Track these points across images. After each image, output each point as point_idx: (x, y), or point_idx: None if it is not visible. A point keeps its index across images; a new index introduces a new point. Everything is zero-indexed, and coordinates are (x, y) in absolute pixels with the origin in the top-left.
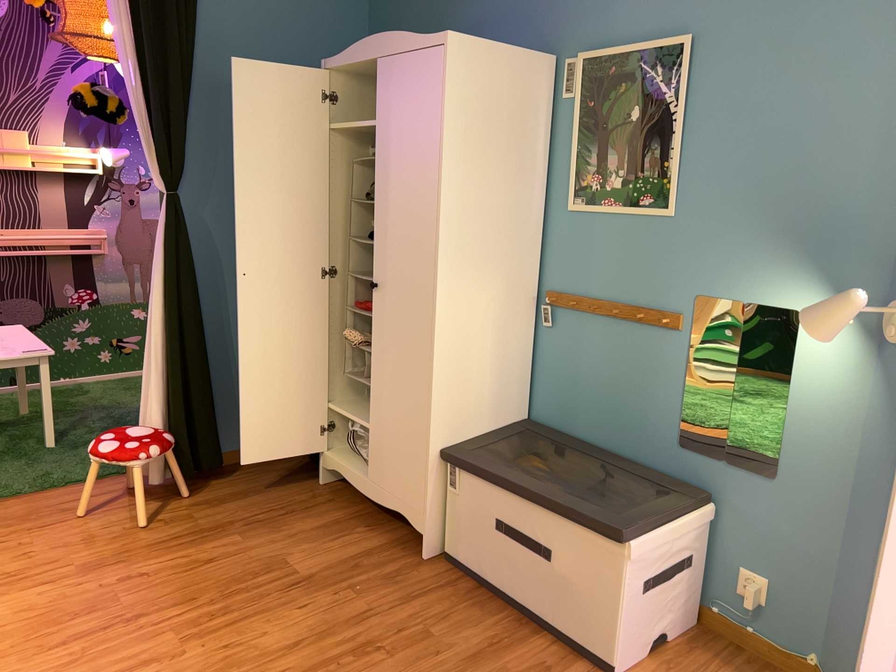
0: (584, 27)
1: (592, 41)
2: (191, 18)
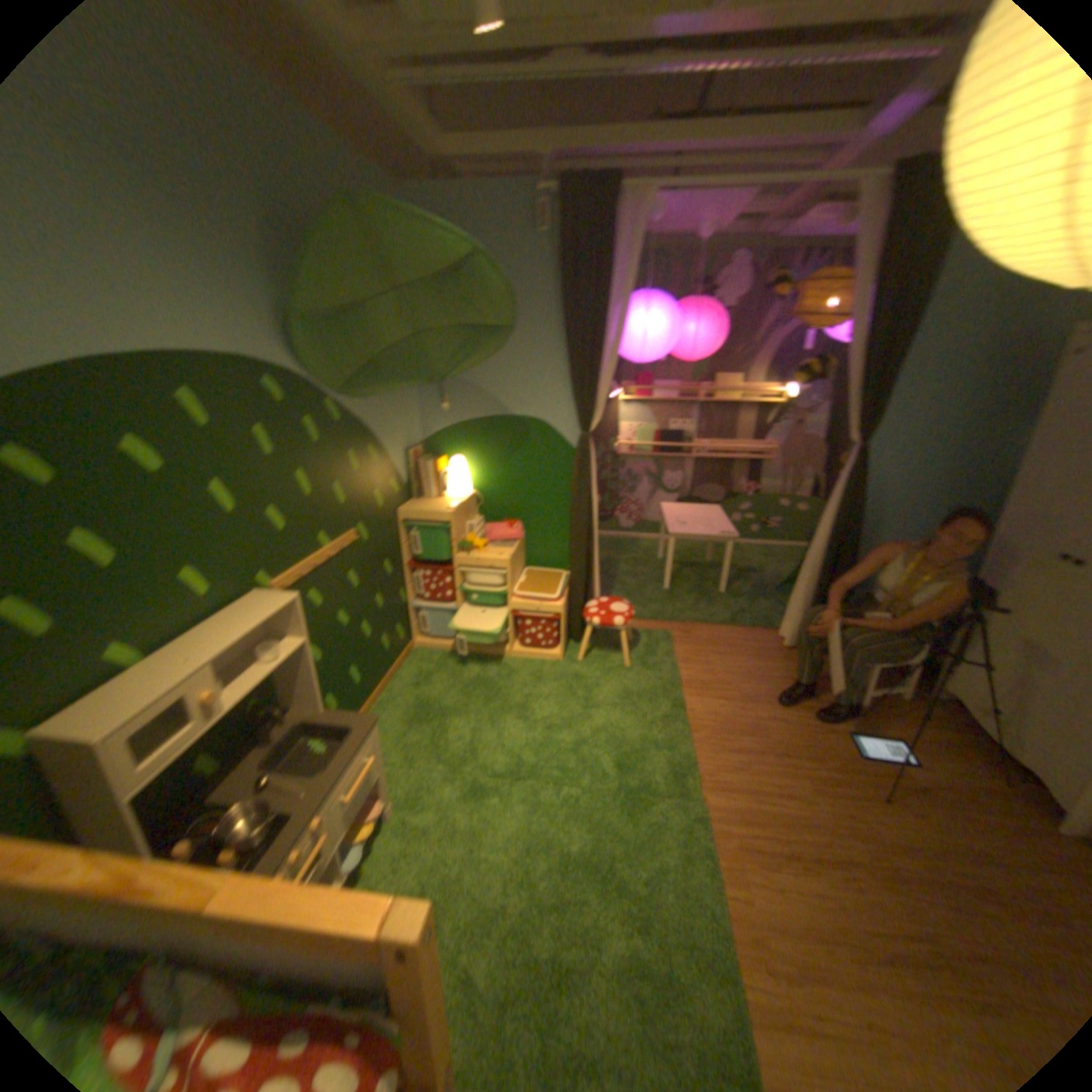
0: None
1: None
2: (923, 298)
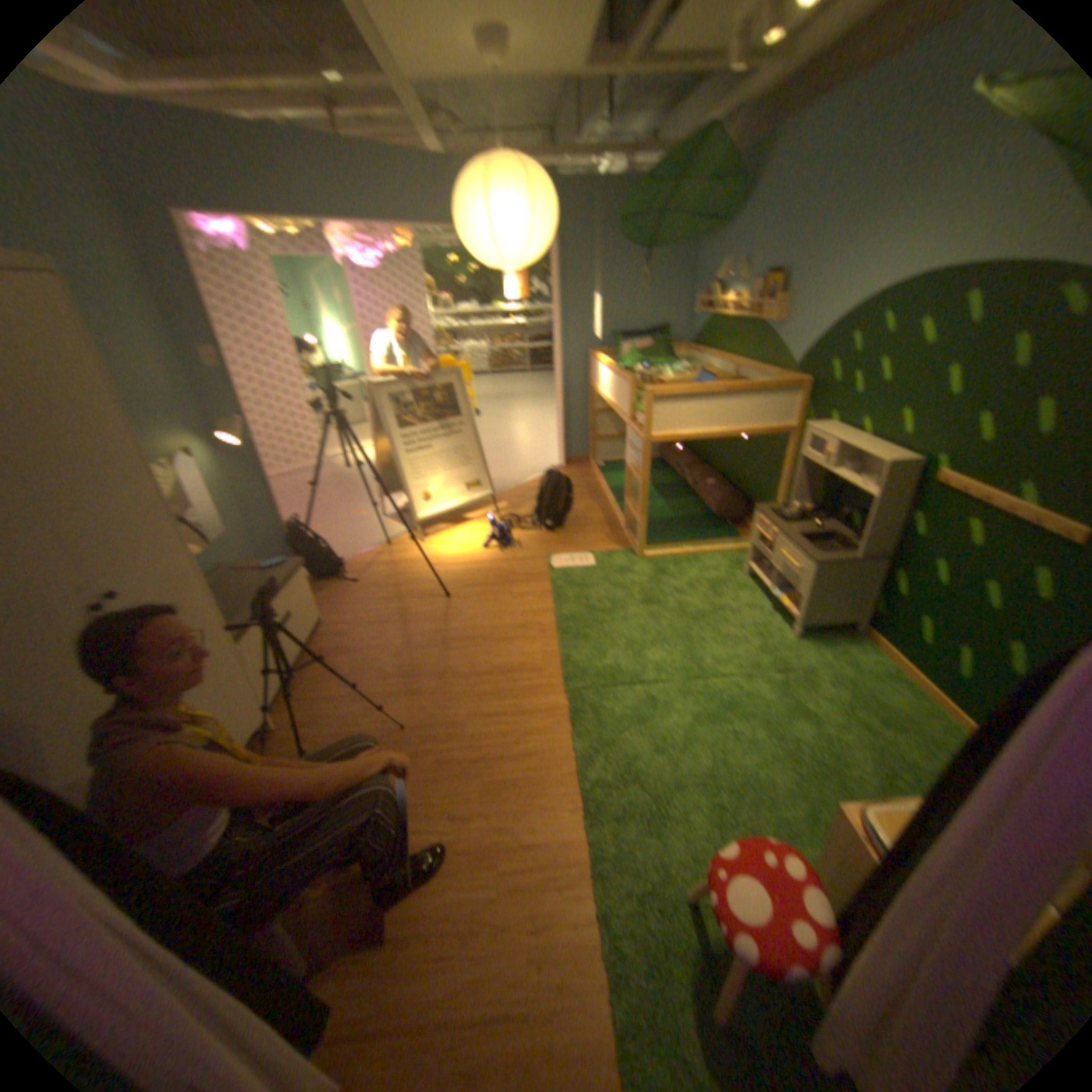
0: None
1: None
2: None
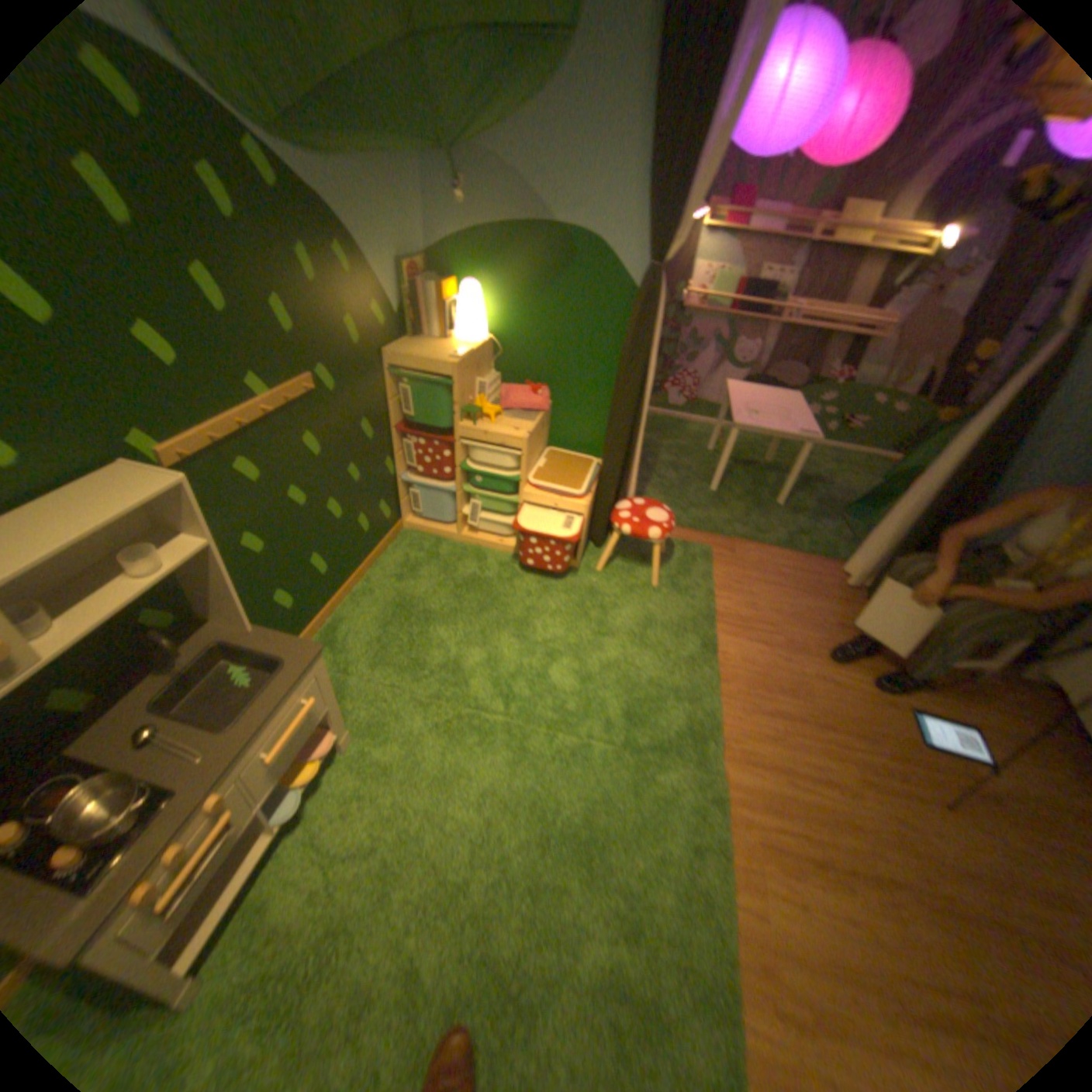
0: None
1: None
2: None
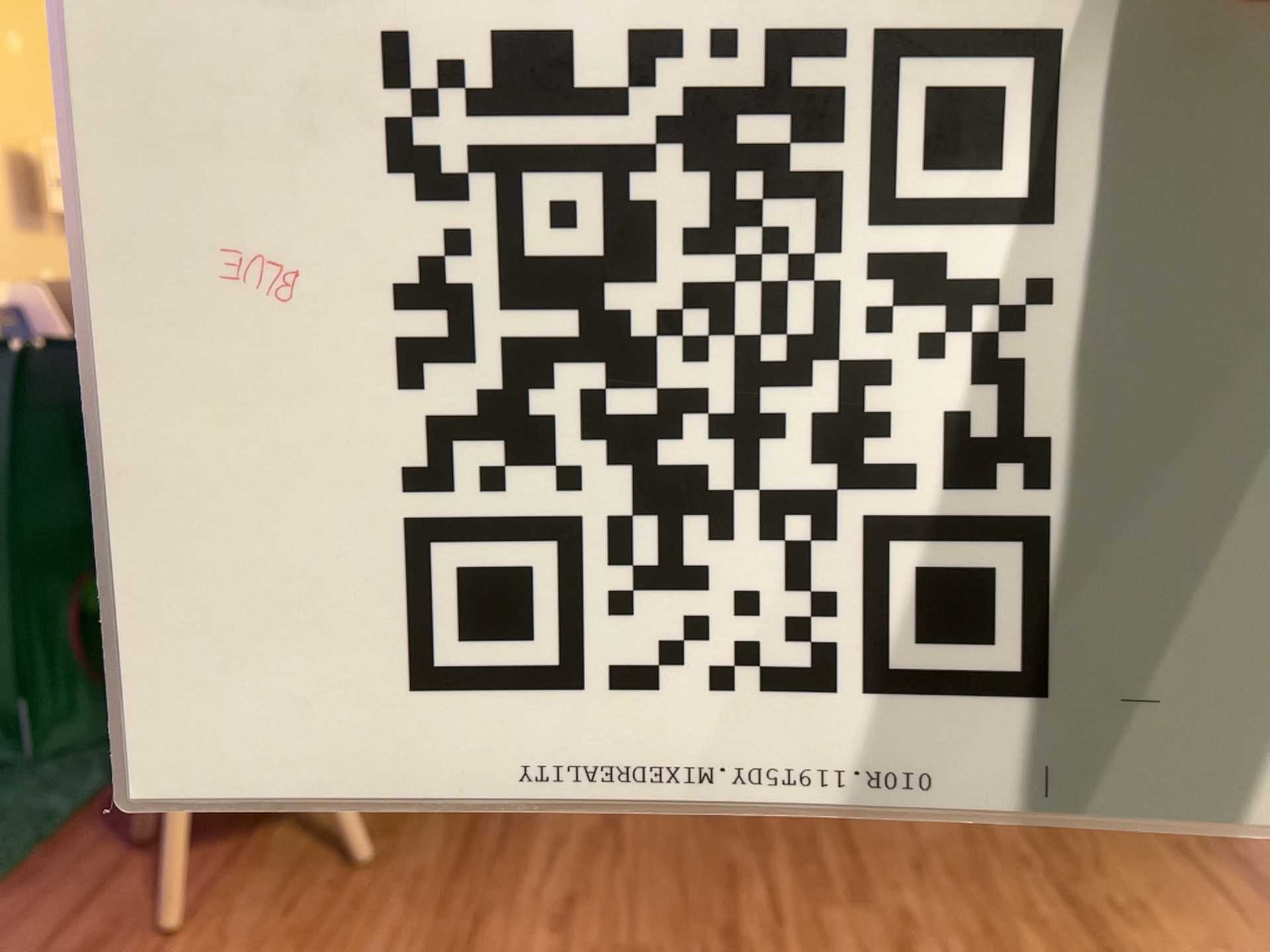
0: None
1: None
2: None
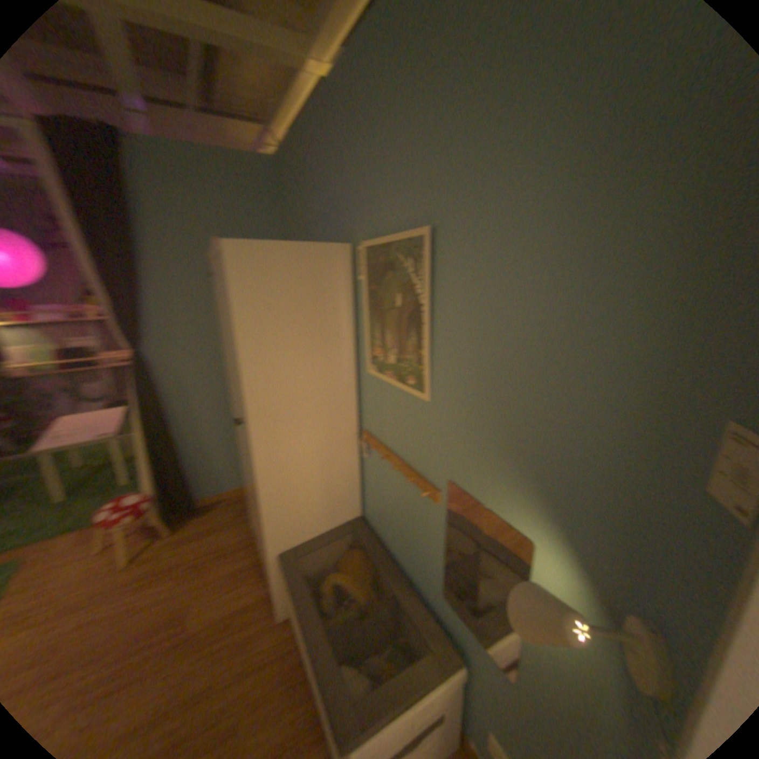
0: (365, 217)
1: (370, 229)
2: (121, 233)
